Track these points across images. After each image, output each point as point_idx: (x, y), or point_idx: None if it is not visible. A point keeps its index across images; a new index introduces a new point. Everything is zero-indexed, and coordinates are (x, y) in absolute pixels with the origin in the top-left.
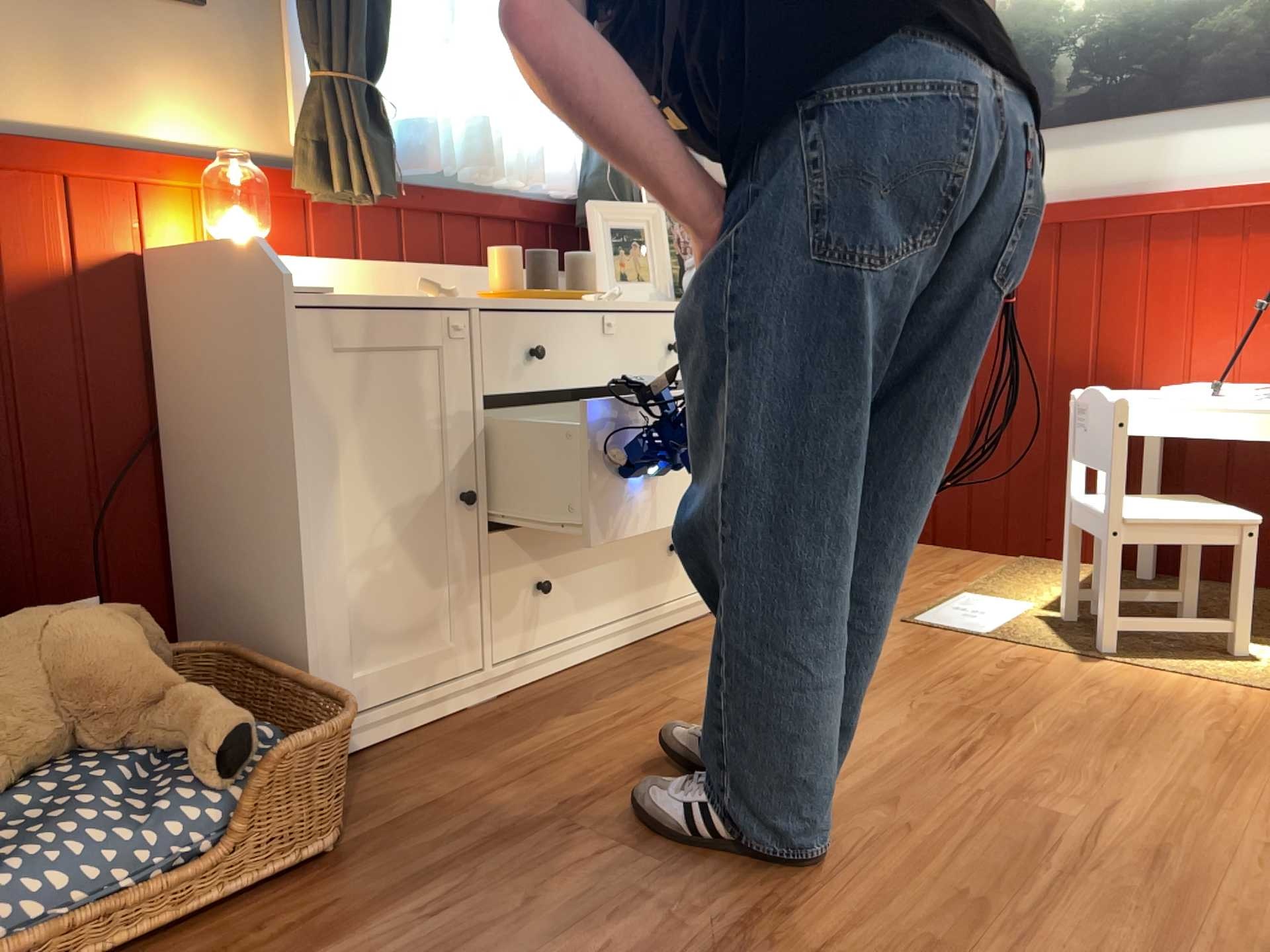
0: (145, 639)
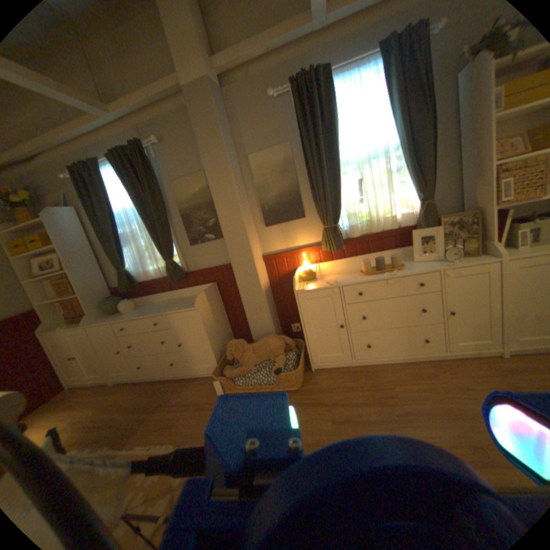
0: (282, 343)
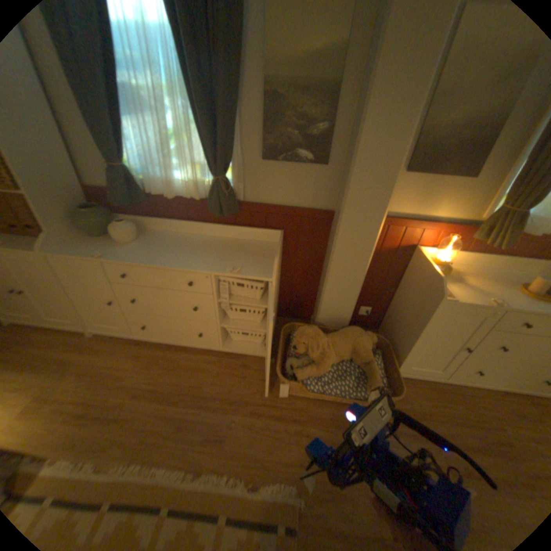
0: (371, 345)
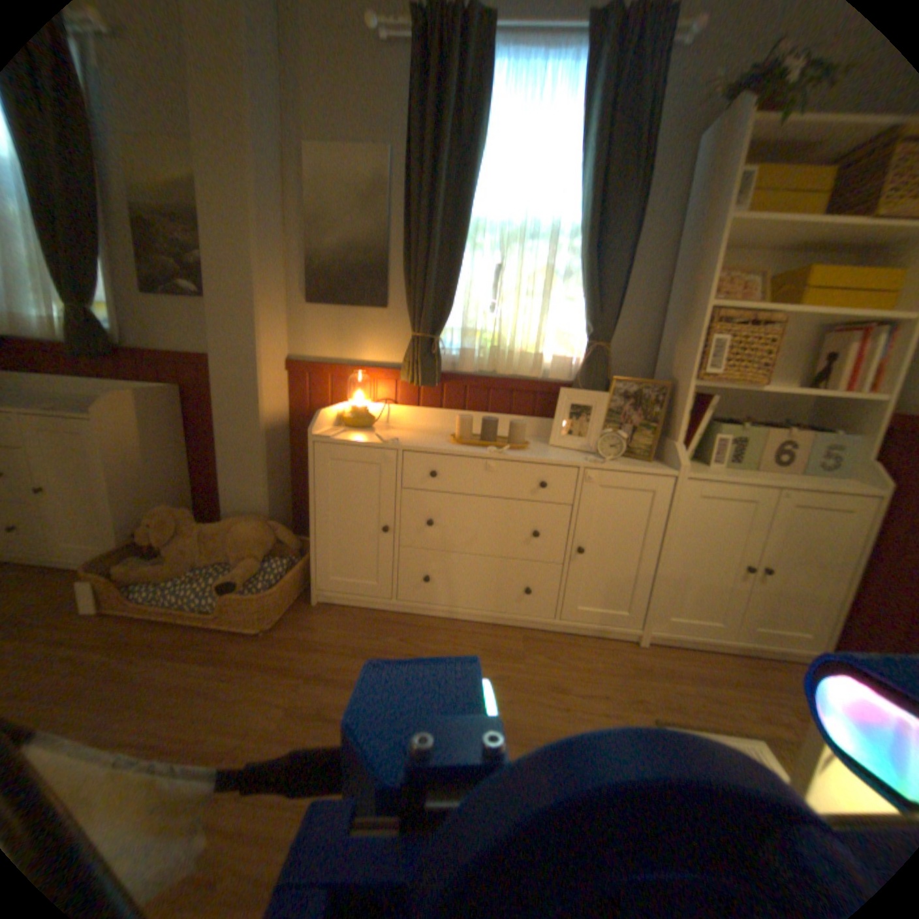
0: (268, 538)
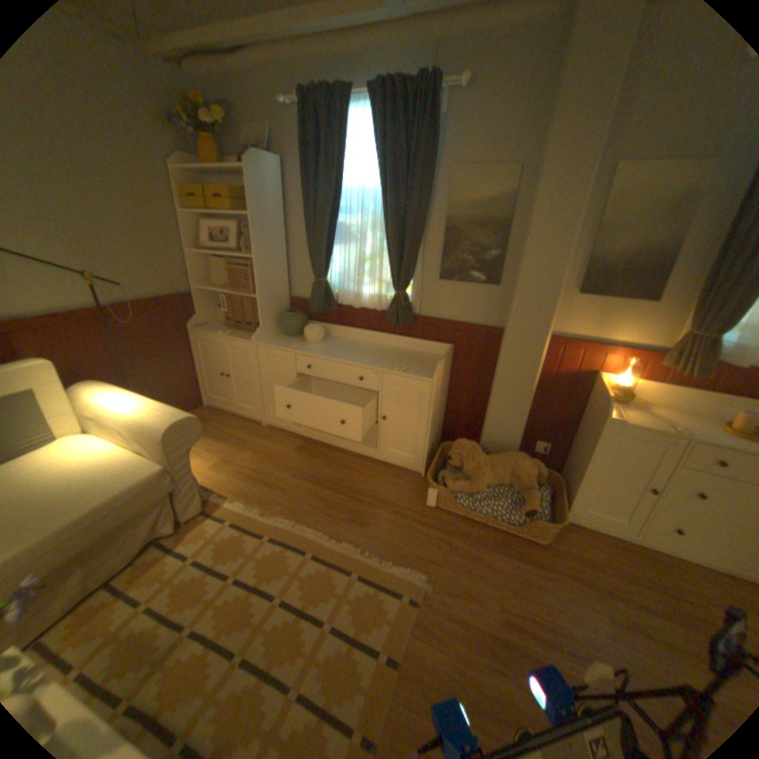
0: (537, 473)
